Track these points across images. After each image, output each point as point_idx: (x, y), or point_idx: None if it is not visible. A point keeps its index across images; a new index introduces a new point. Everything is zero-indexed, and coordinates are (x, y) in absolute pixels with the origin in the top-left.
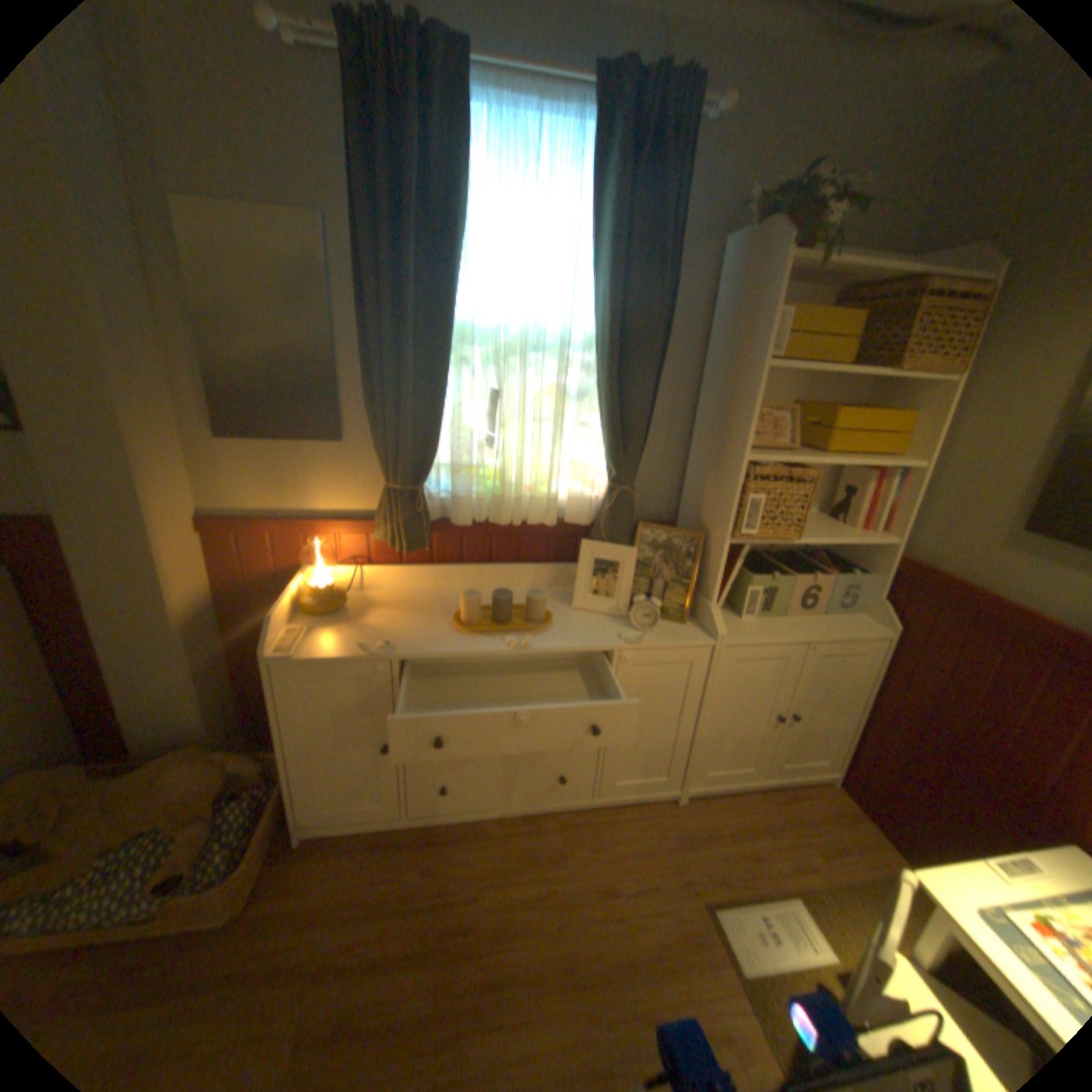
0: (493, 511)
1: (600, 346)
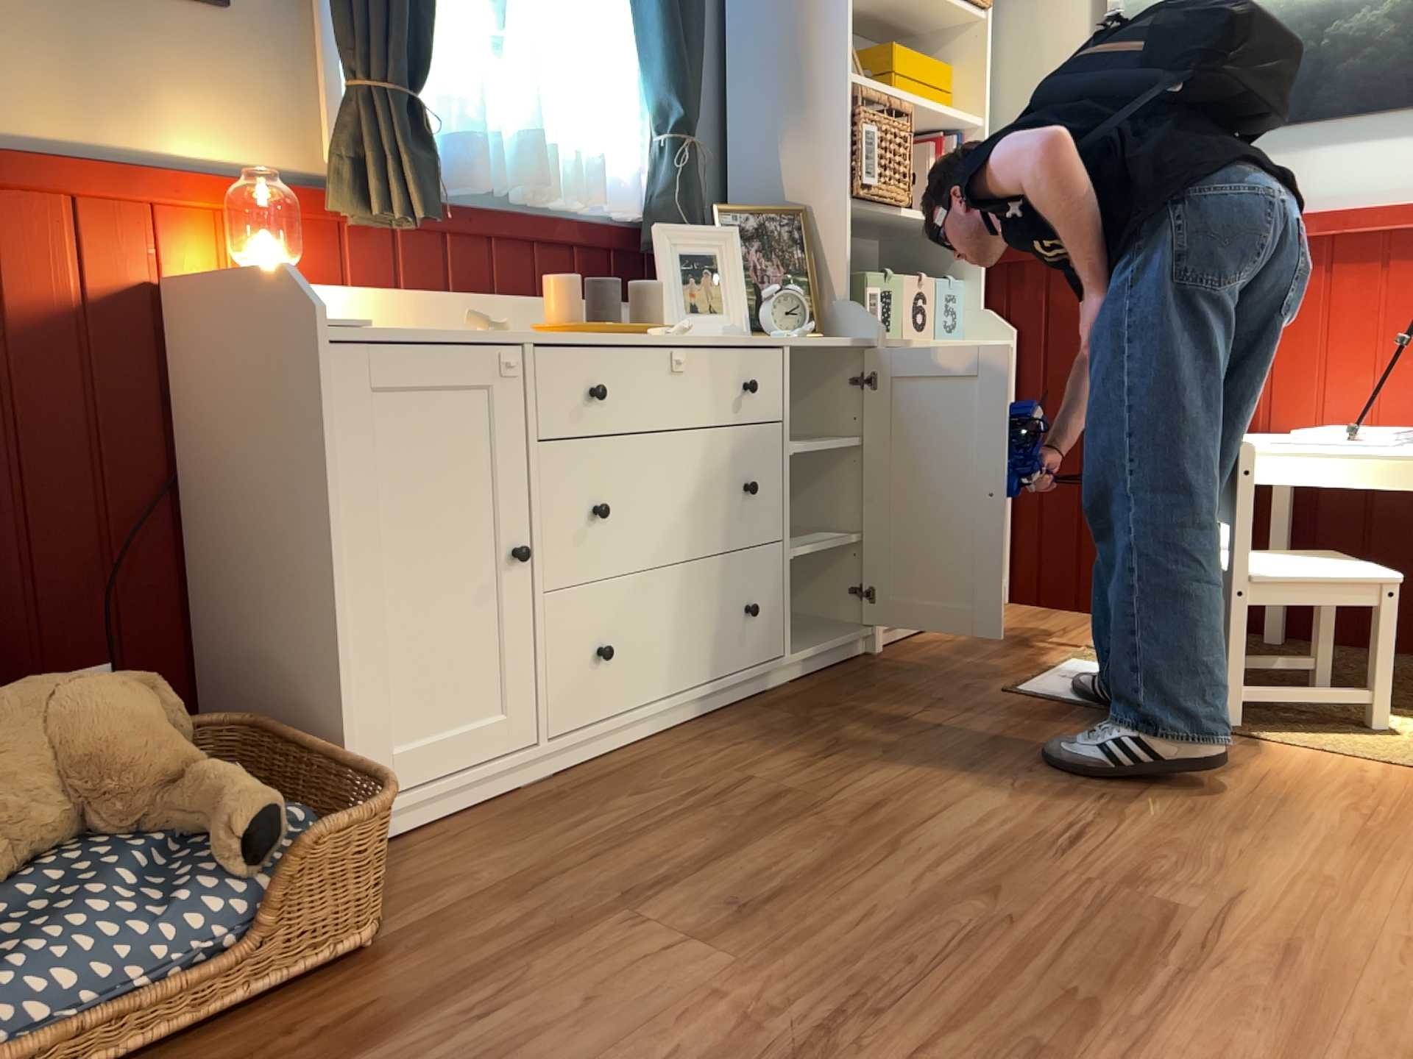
0: (509, 179)
1: None
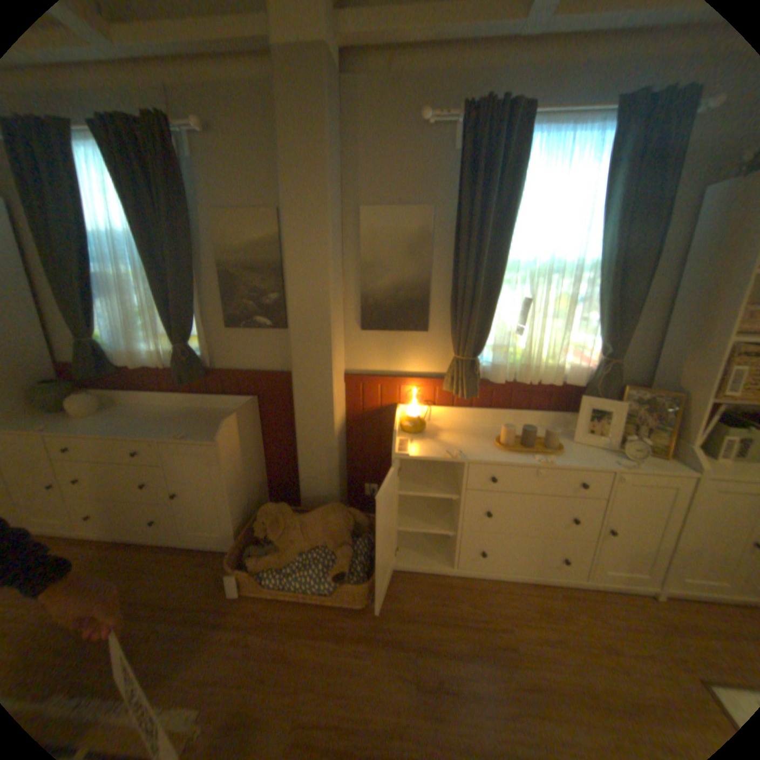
0: (517, 375)
1: (606, 267)
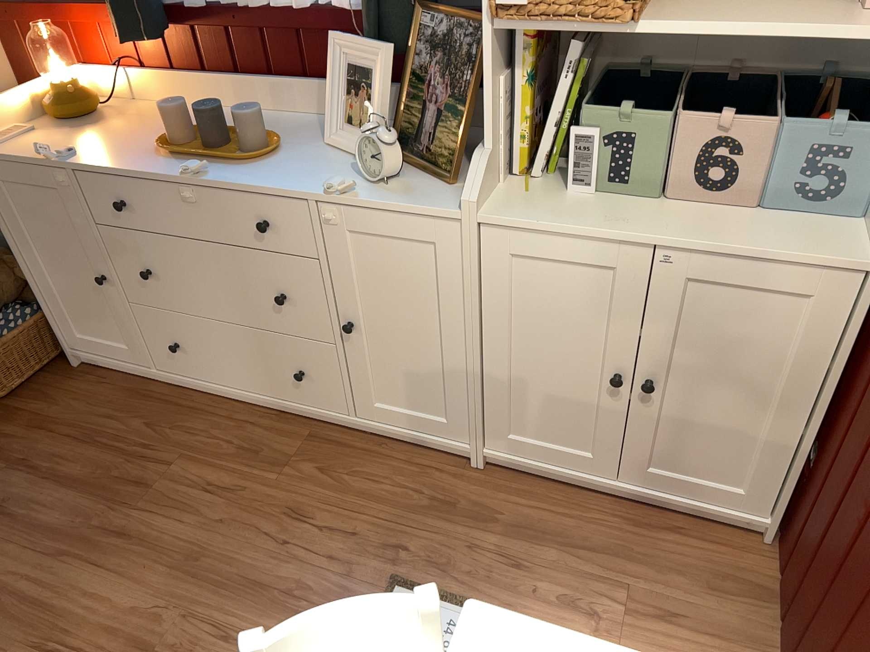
0: None
1: None
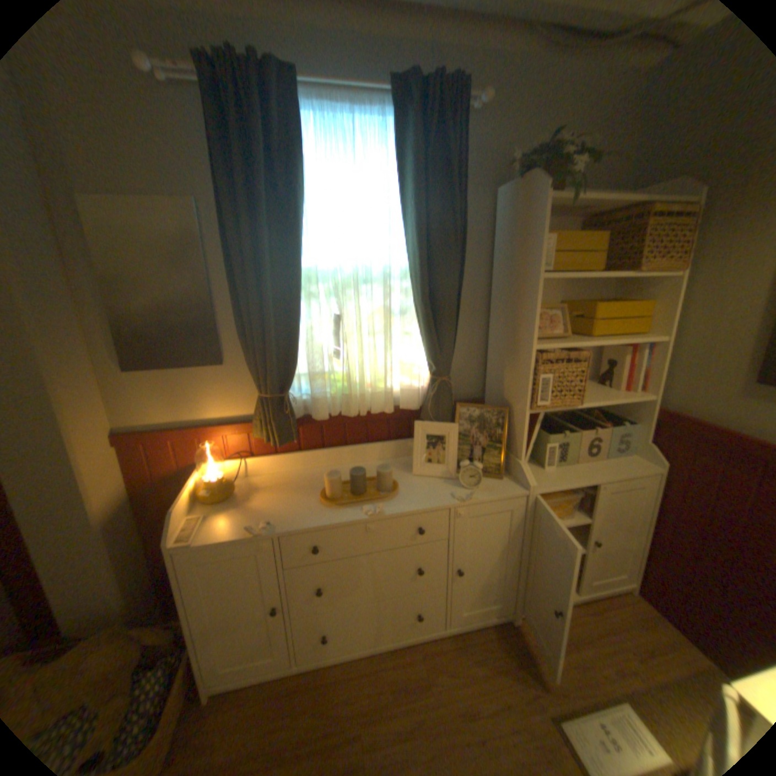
0: (344, 406)
1: (413, 275)
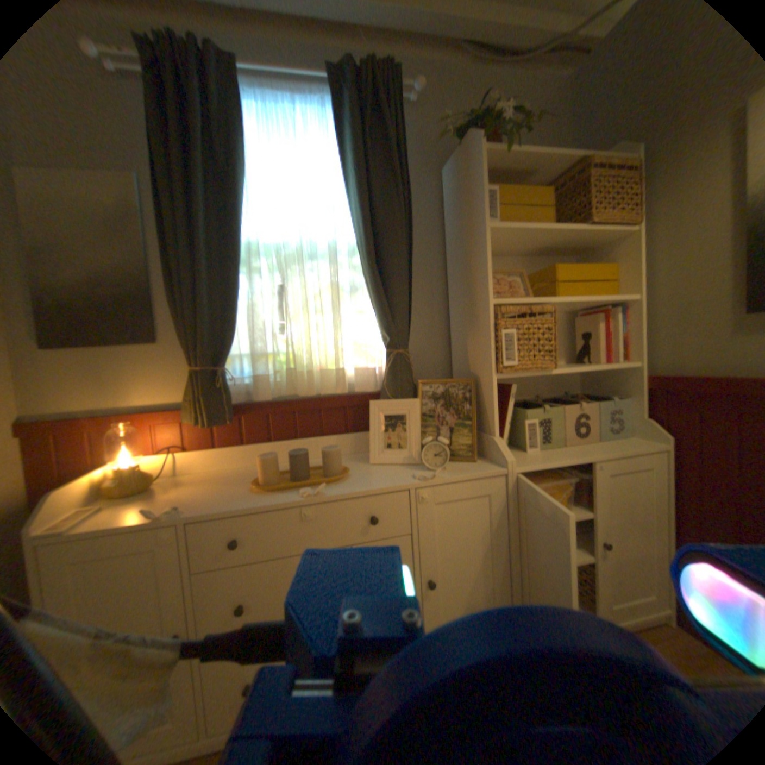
0: (292, 388)
1: (360, 243)
